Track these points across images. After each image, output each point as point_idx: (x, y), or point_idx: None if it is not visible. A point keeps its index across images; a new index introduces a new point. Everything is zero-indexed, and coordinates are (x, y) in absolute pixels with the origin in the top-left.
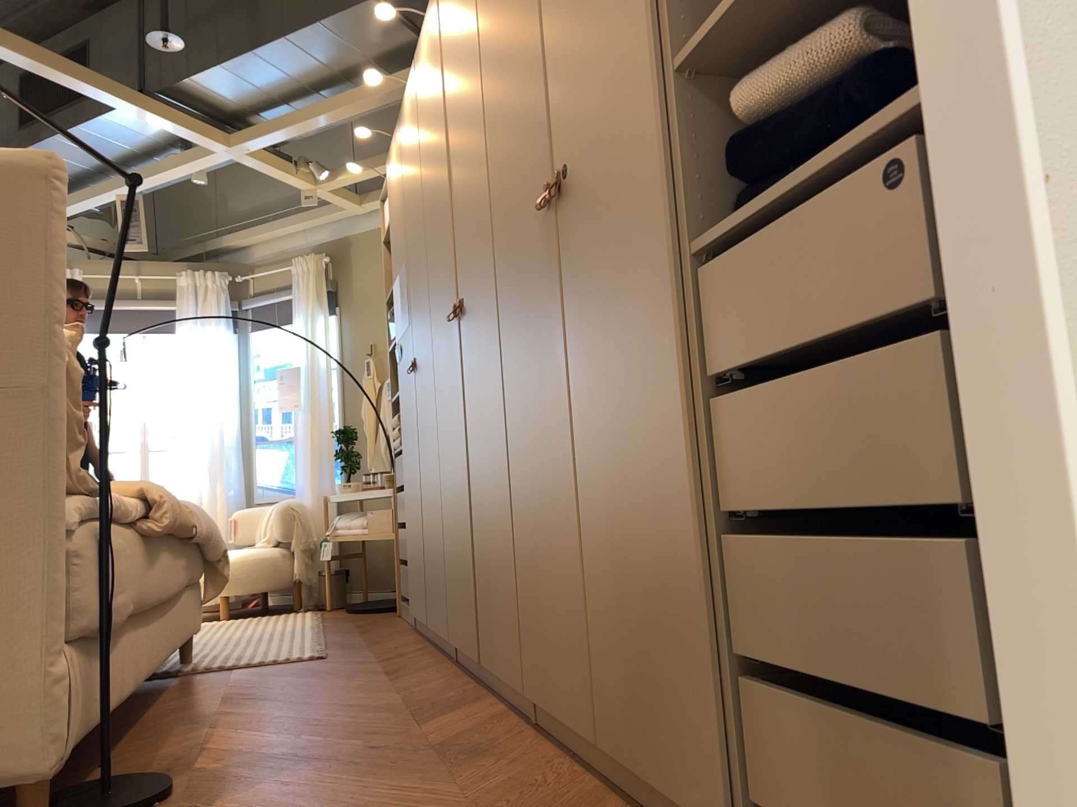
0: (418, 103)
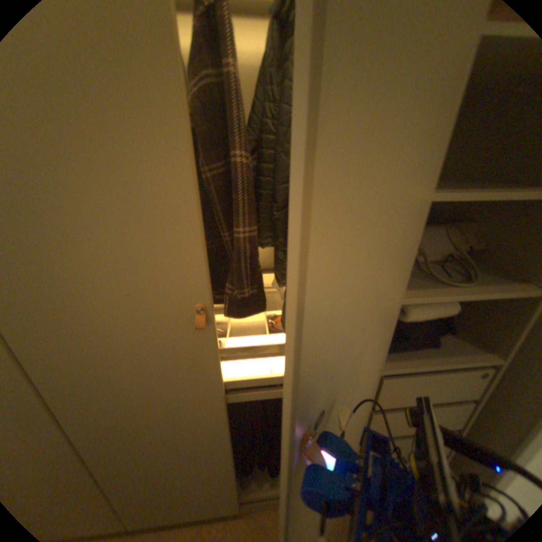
0: None
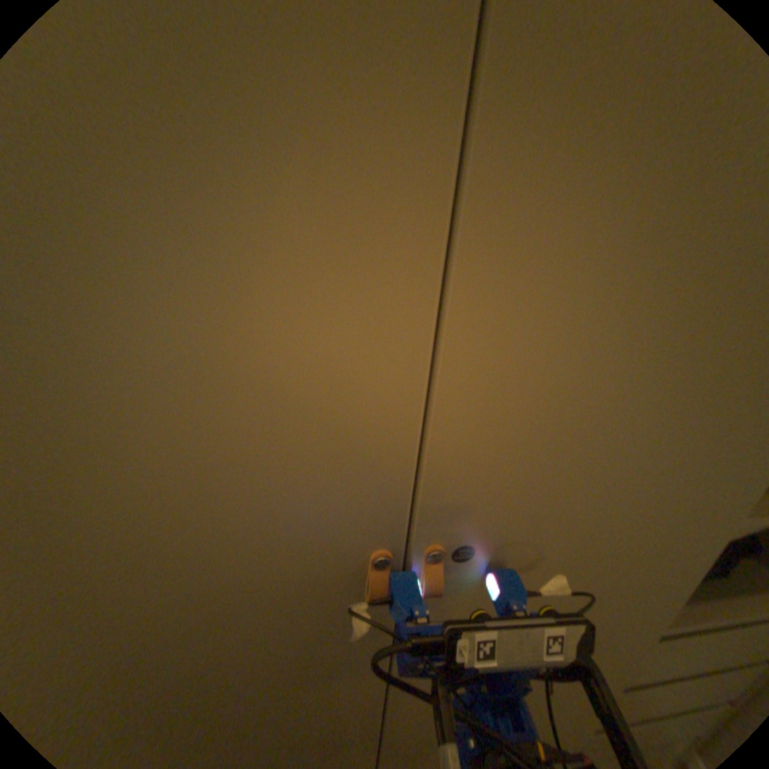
0: None
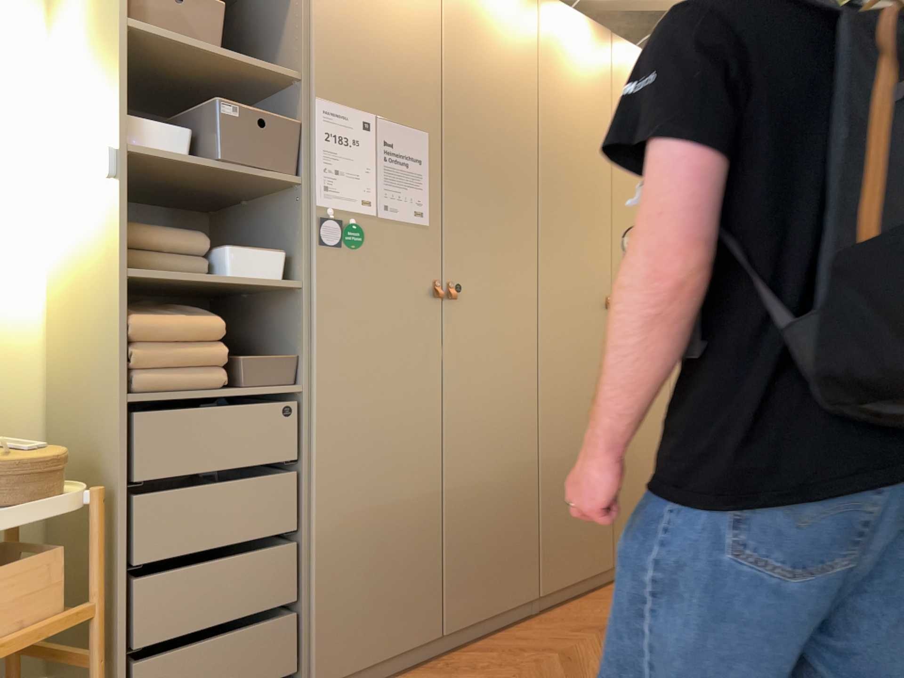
0: (535, 36)
